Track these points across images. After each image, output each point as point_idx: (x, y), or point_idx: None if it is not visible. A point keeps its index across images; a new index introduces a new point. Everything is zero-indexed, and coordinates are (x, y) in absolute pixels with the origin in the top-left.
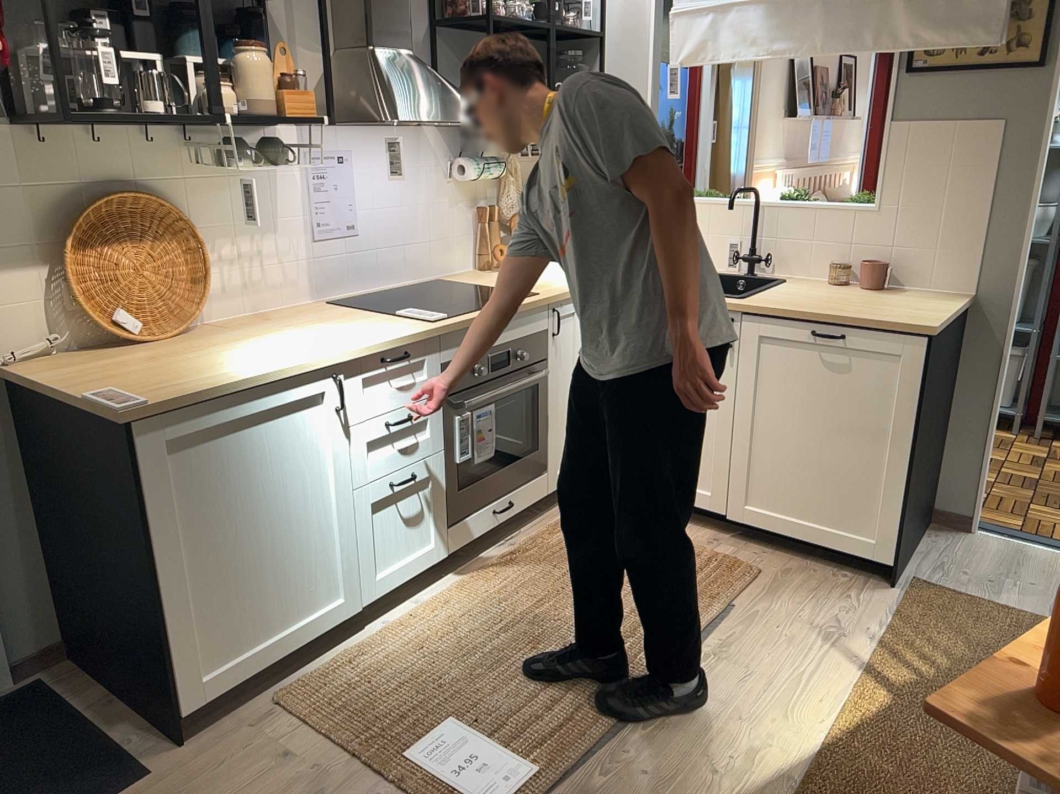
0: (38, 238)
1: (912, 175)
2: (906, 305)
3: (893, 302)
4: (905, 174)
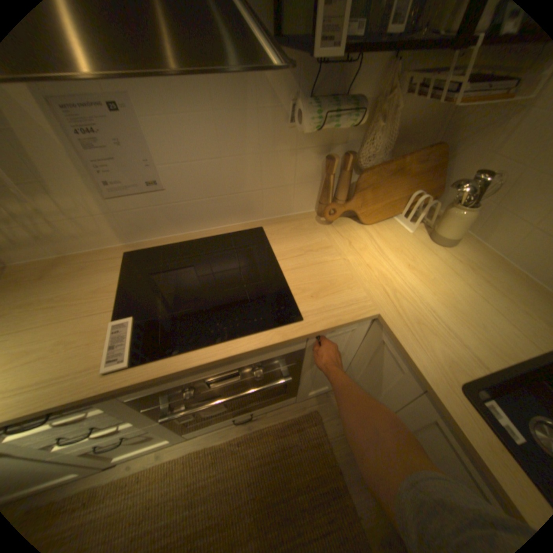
0: None
1: None
2: None
3: None
4: None
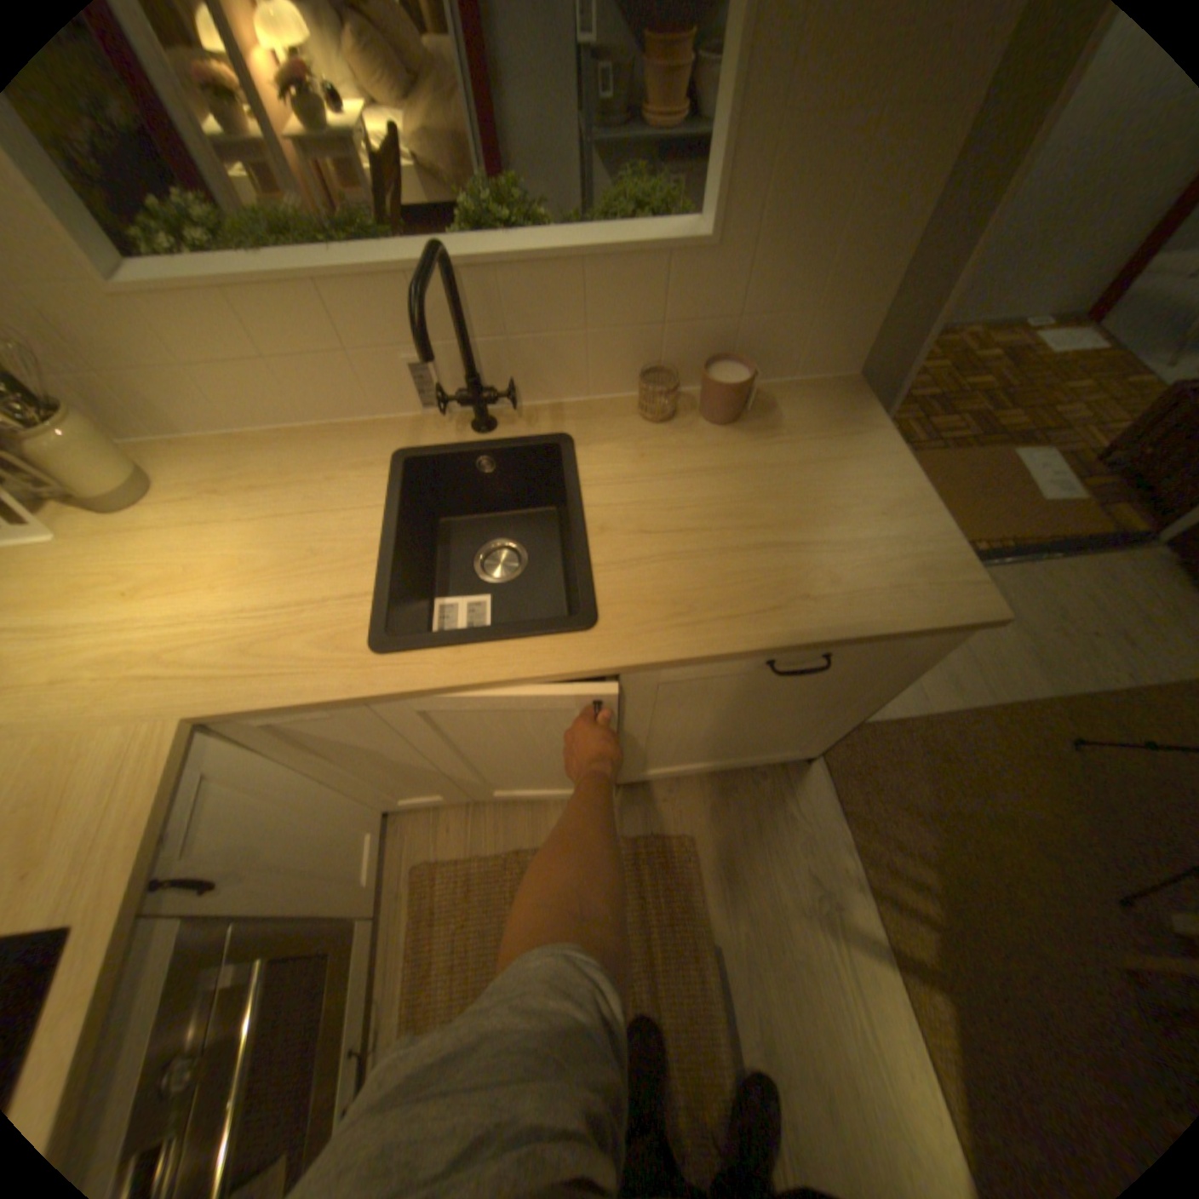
0: None
1: (794, 147)
2: (841, 495)
3: (814, 490)
4: (777, 147)
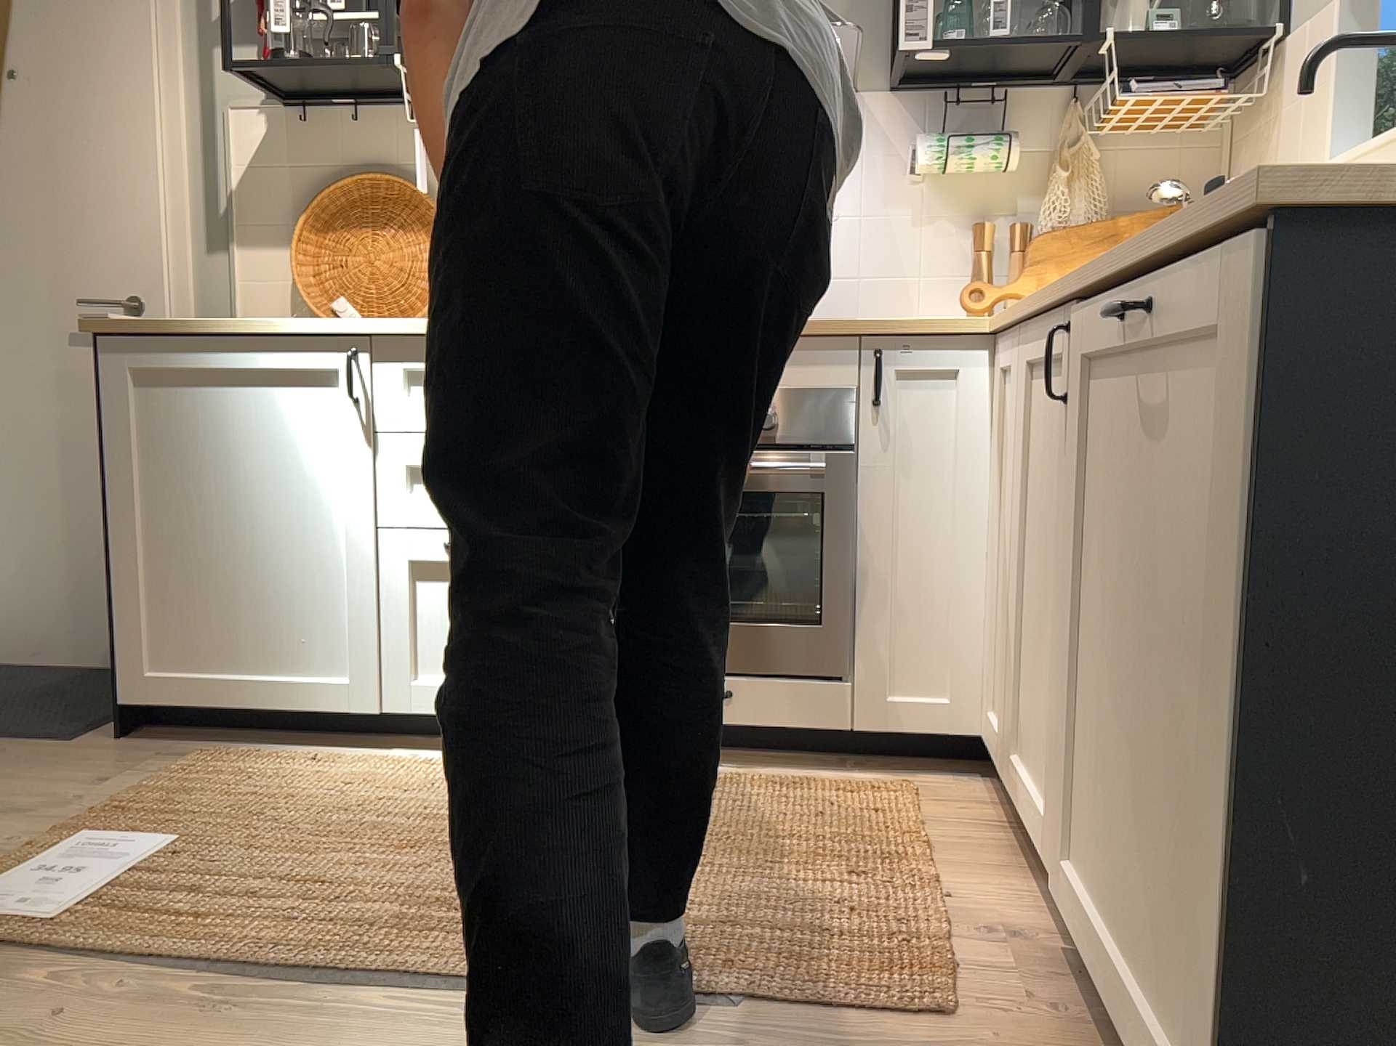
0: (292, 217)
1: None
2: None
3: None
4: None
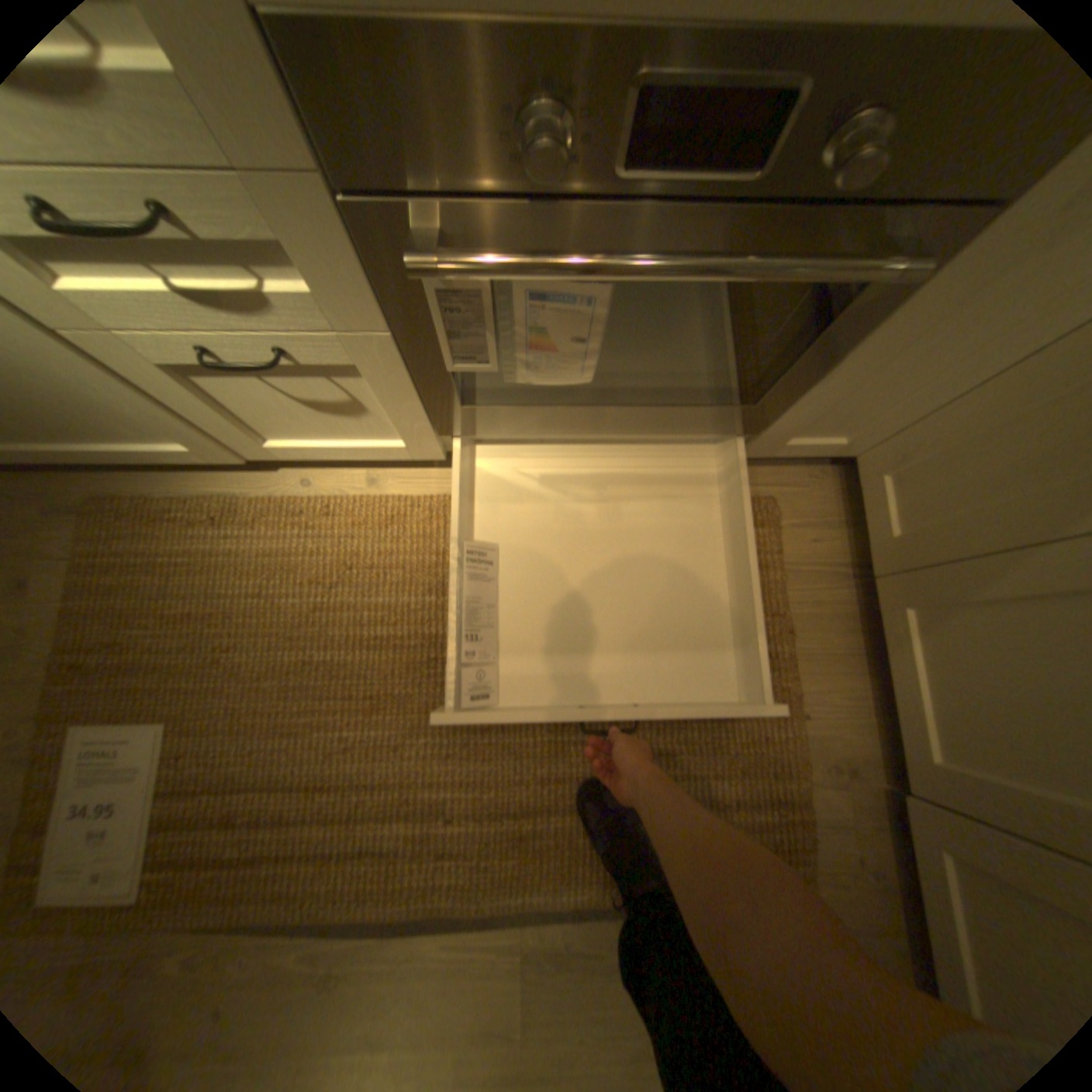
0: None
1: None
2: None
3: None
4: None
